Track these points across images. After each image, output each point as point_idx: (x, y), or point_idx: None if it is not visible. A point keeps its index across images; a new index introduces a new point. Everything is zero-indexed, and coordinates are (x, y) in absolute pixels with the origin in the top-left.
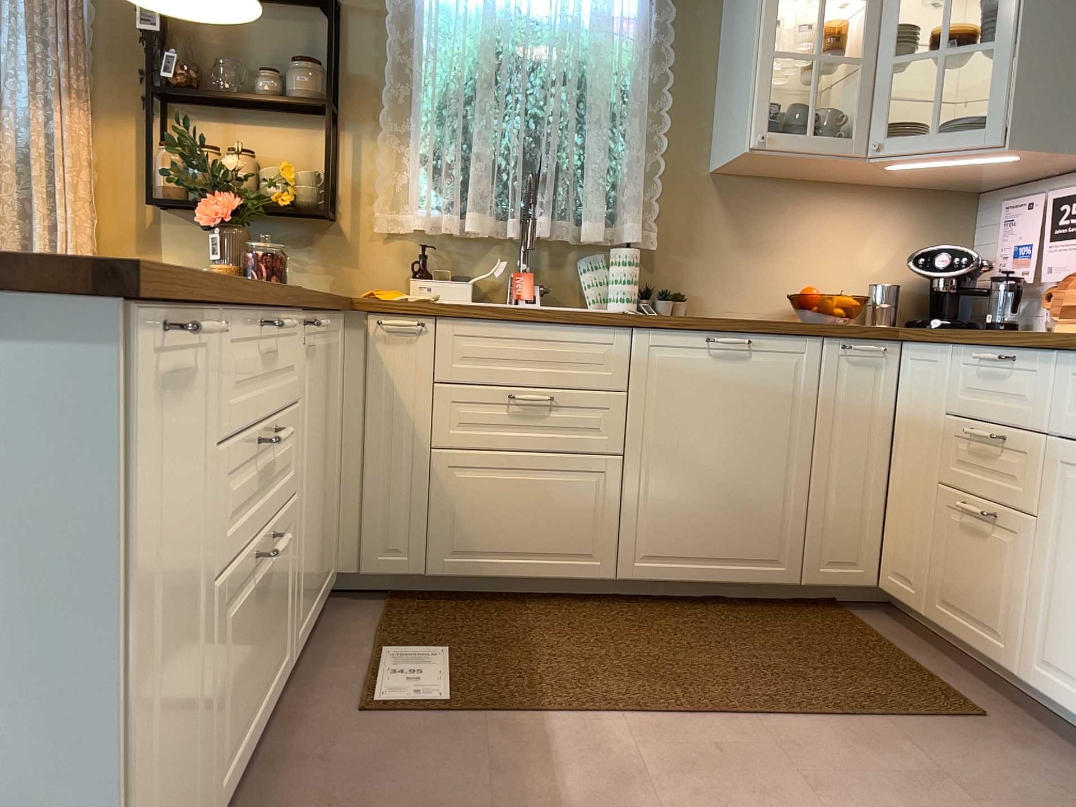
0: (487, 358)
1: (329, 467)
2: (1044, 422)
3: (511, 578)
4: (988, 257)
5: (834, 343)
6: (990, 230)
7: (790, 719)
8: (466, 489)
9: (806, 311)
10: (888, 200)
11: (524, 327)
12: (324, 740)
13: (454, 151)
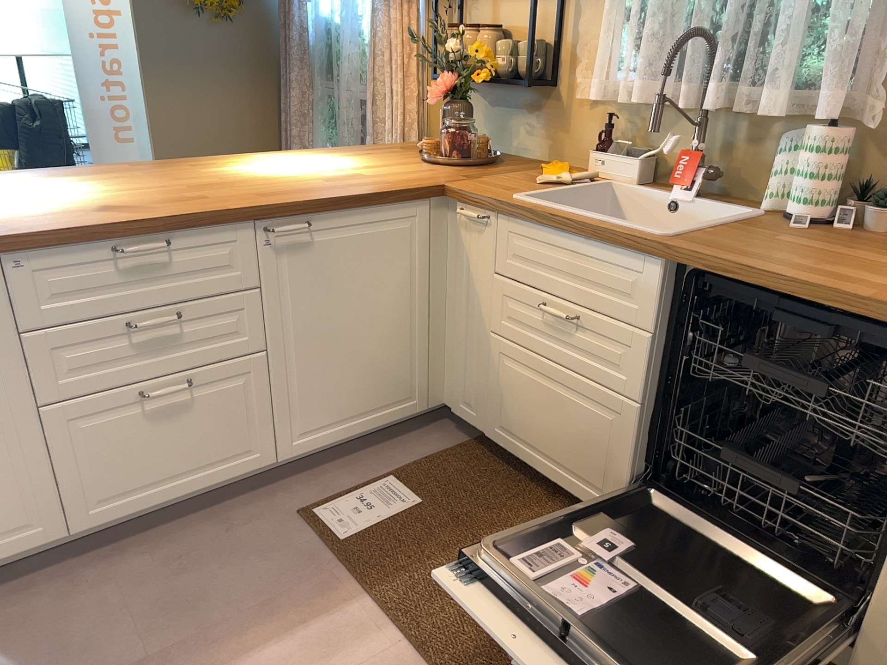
0: (532, 261)
1: (387, 326)
2: None
3: (539, 471)
4: None
5: None
6: None
7: None
8: (511, 377)
9: None
10: None
11: (561, 236)
12: (257, 516)
13: (636, 8)
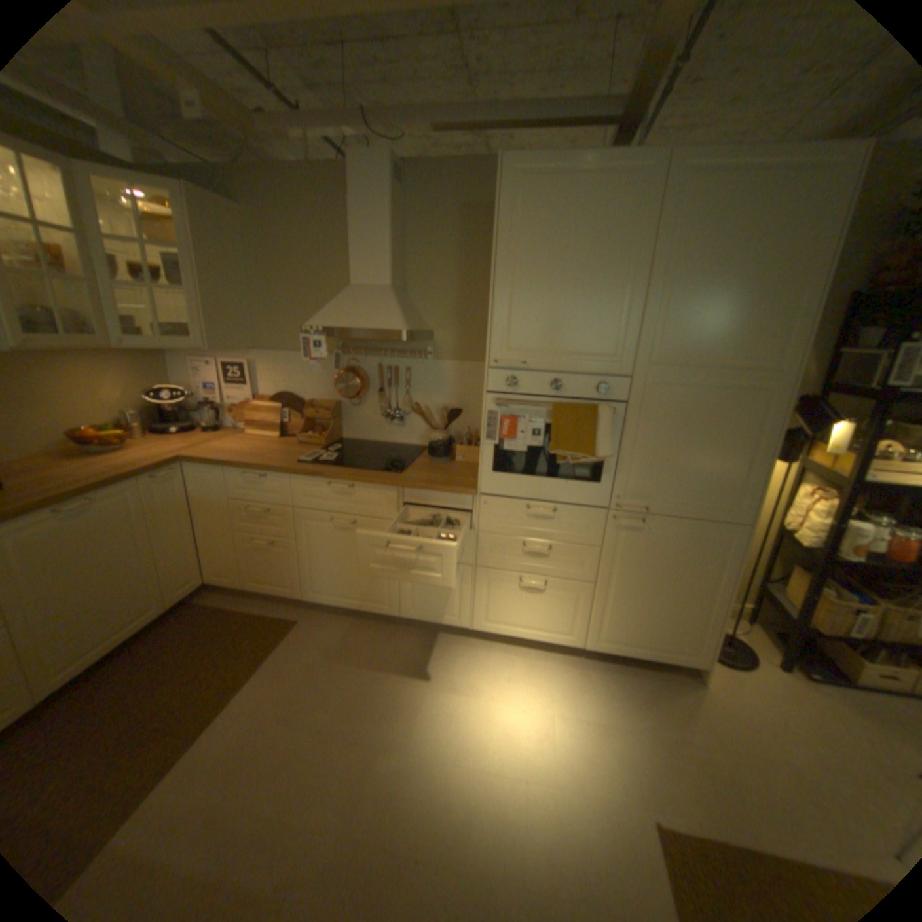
0: None
1: None
2: (289, 503)
3: None
4: (180, 383)
5: (144, 479)
6: (178, 368)
7: (237, 696)
8: None
9: (85, 446)
10: (108, 355)
11: None
12: None
13: None
